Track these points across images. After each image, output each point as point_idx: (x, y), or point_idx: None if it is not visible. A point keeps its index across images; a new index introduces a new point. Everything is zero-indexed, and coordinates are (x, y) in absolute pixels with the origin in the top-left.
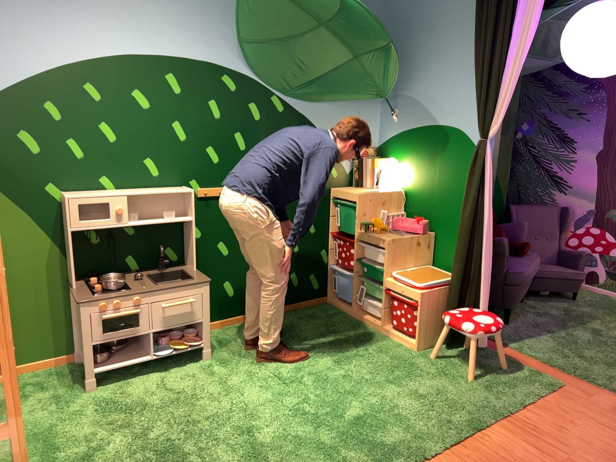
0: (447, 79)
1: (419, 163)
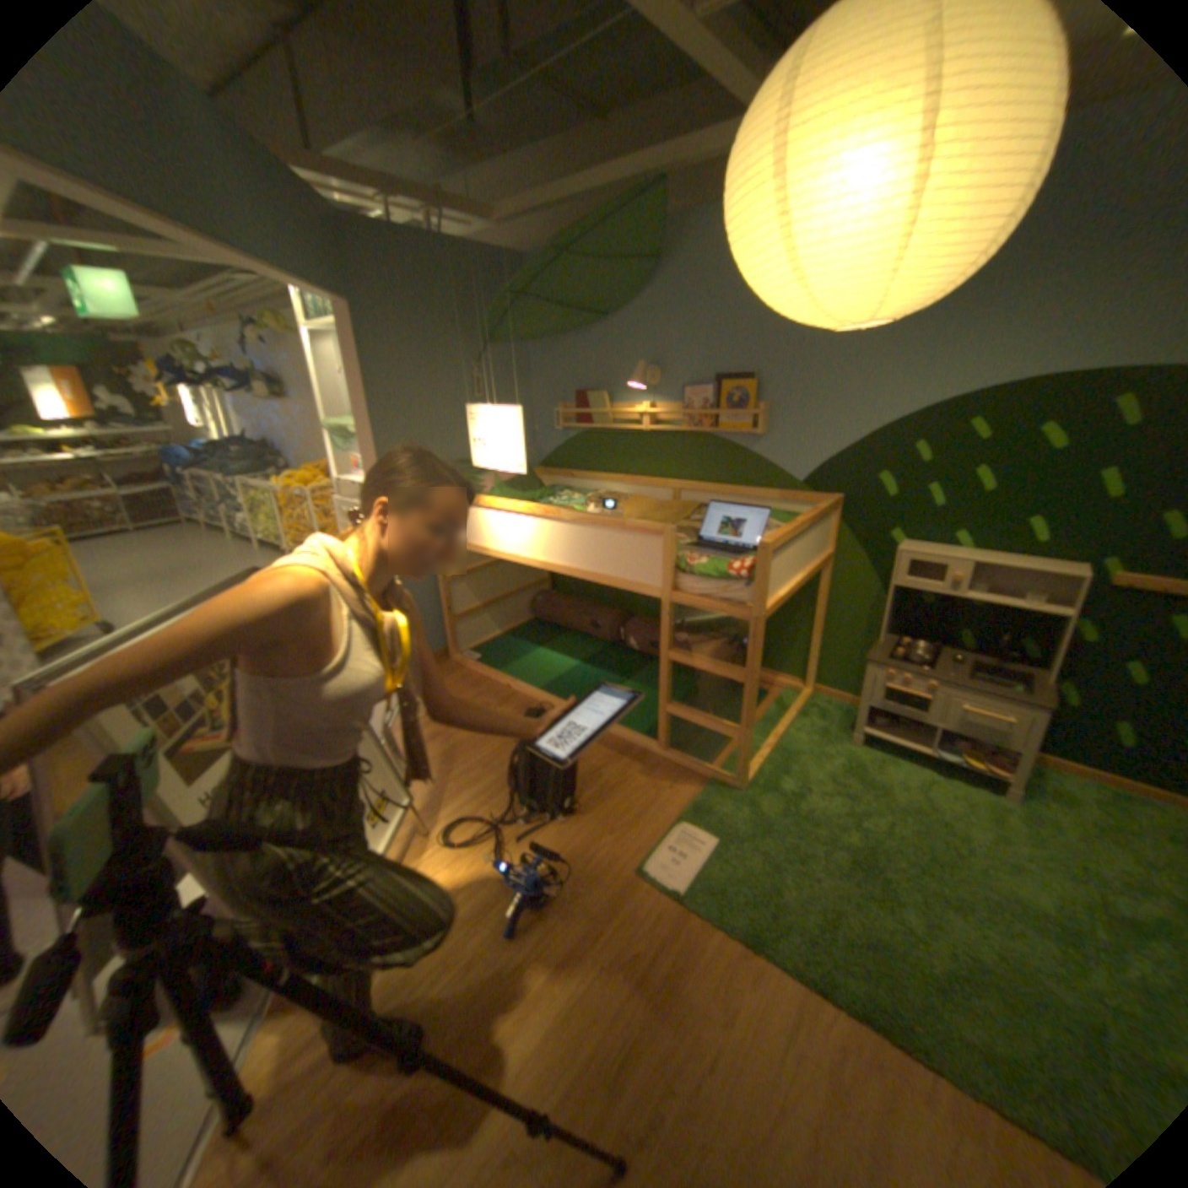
0: None
1: None
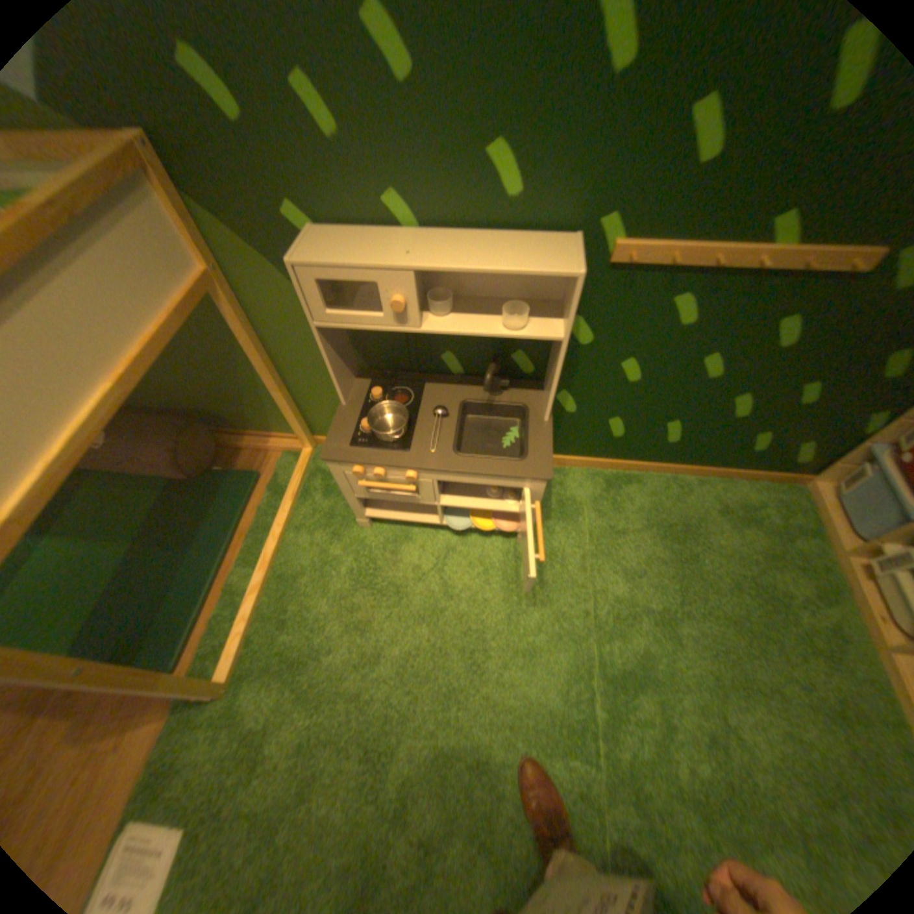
0: None
1: None
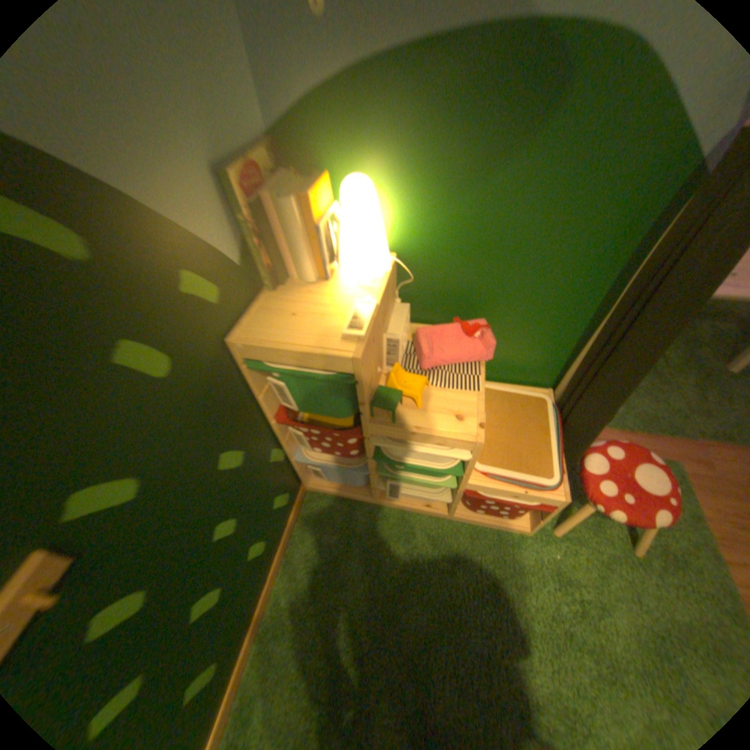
0: None
1: (439, 179)
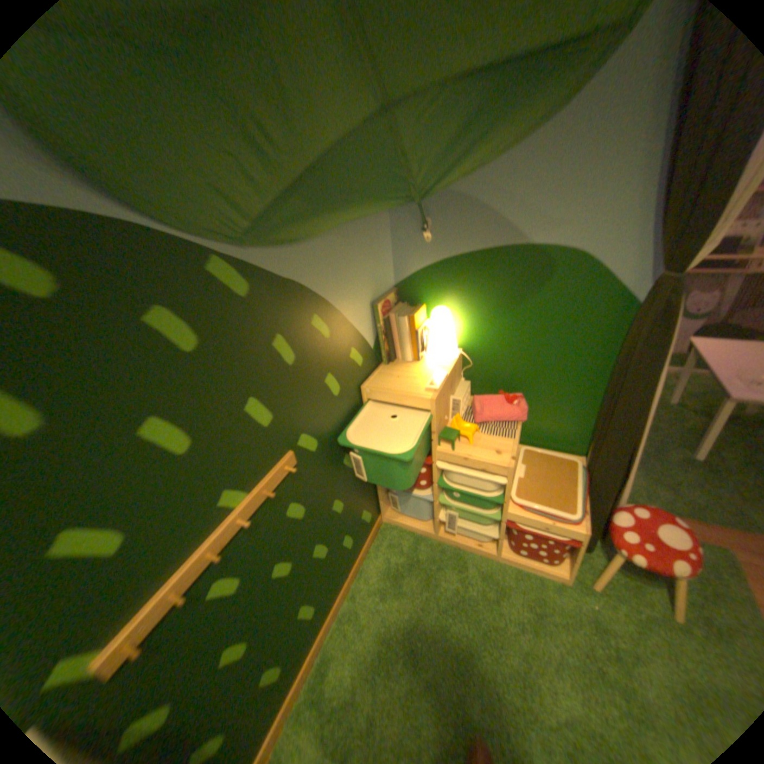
0: (554, 152)
1: (487, 309)
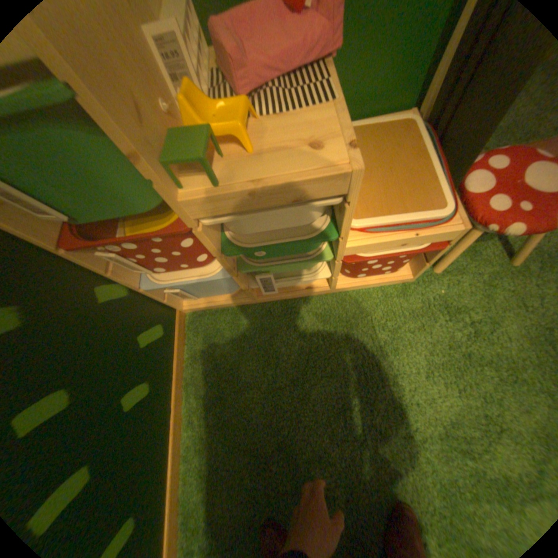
0: None
1: None
